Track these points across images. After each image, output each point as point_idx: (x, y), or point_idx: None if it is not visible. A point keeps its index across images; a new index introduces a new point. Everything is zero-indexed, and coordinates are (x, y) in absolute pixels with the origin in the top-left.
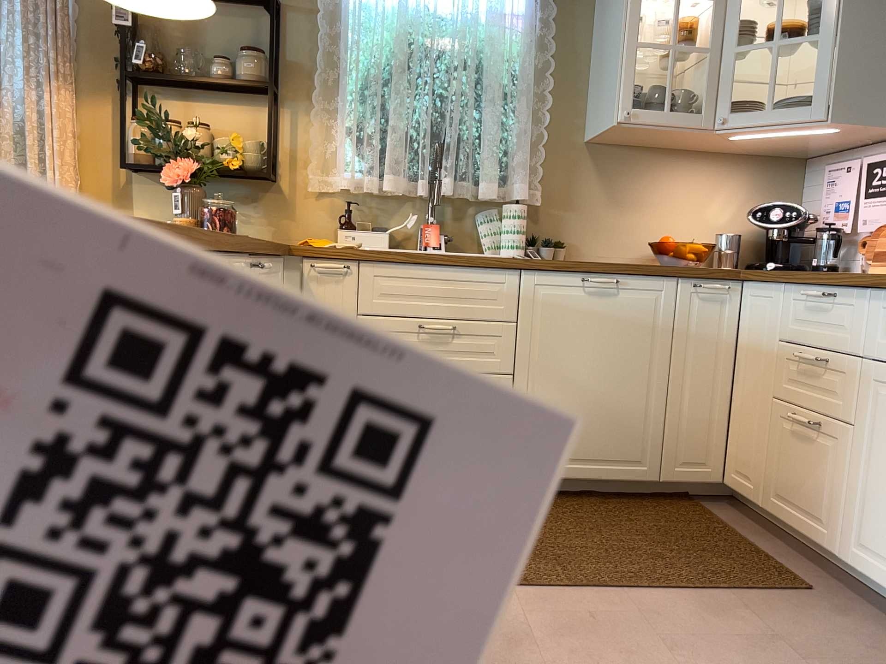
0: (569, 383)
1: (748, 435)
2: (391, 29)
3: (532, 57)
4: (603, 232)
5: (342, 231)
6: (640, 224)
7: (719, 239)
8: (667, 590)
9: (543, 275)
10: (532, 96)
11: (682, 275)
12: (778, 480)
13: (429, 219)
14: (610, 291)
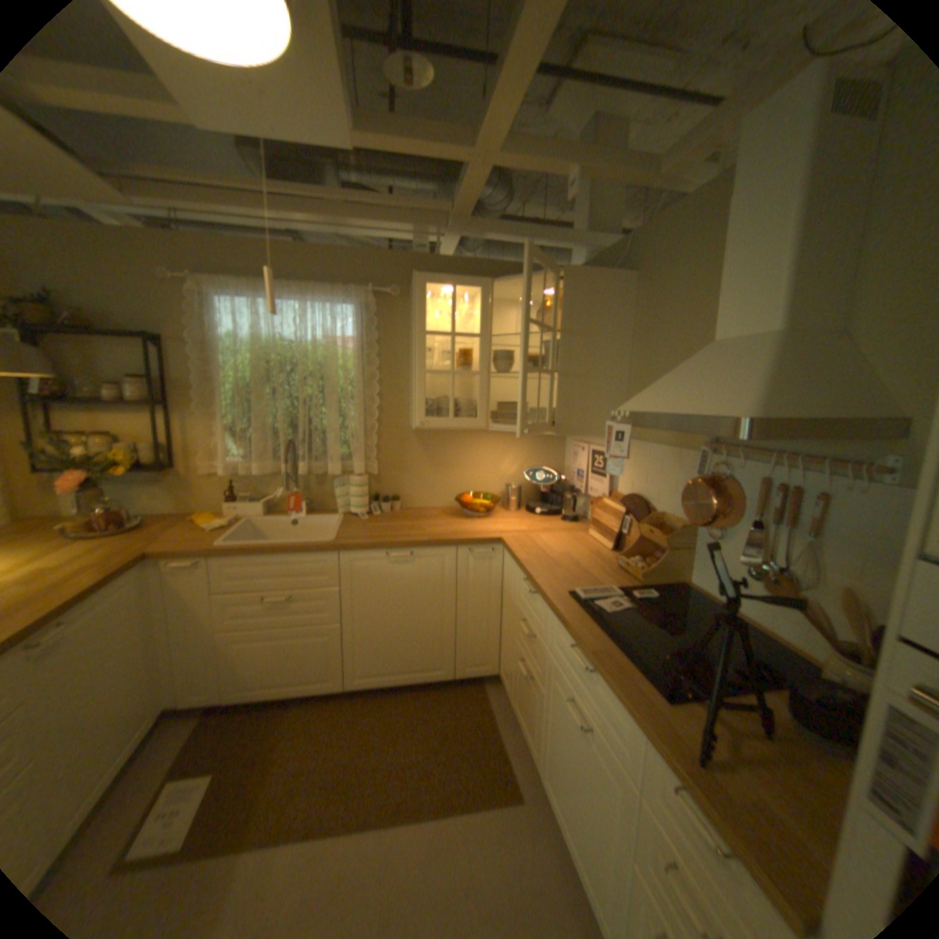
0: (382, 626)
1: (506, 654)
2: (250, 353)
3: (364, 369)
4: (427, 488)
5: (224, 506)
6: (452, 480)
7: (506, 490)
8: (415, 824)
9: (355, 555)
10: (366, 397)
11: (458, 547)
12: (518, 699)
13: (293, 491)
14: (406, 562)
